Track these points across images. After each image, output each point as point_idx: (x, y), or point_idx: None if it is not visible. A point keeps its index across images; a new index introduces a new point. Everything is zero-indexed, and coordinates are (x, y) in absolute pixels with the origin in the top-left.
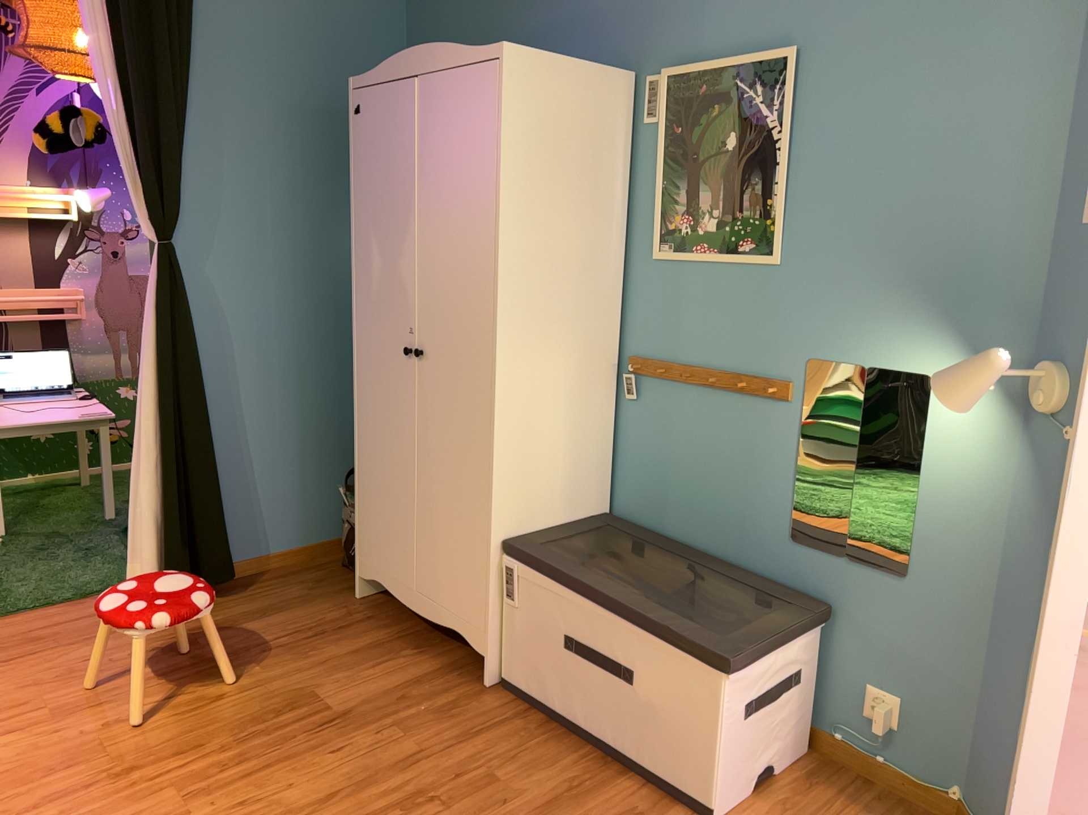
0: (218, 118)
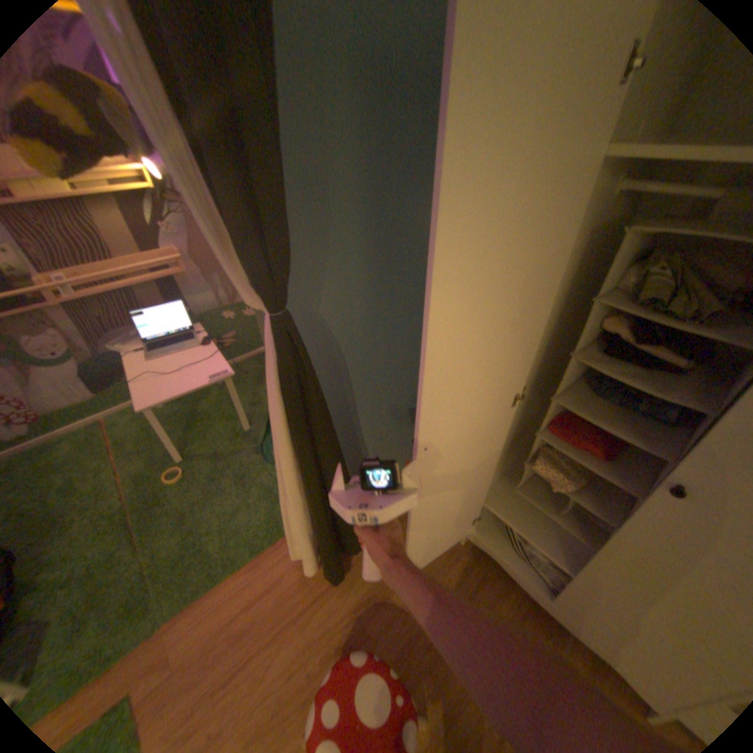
0: (316, 64)
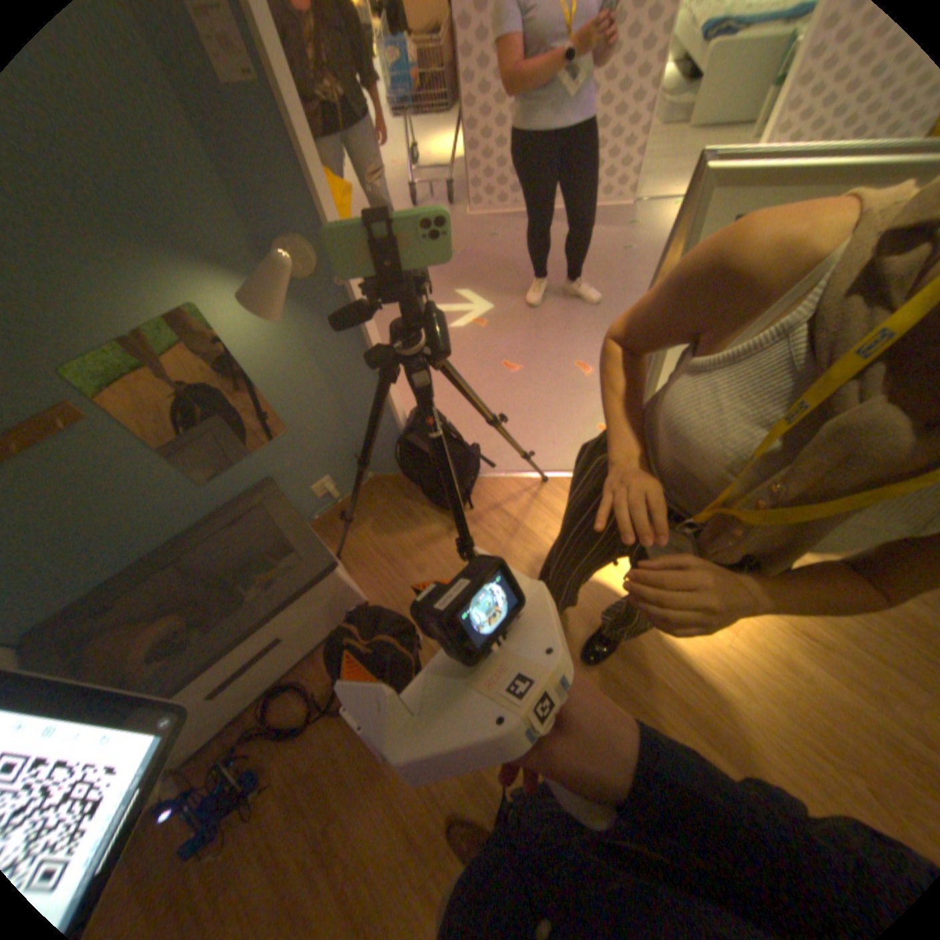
0: None
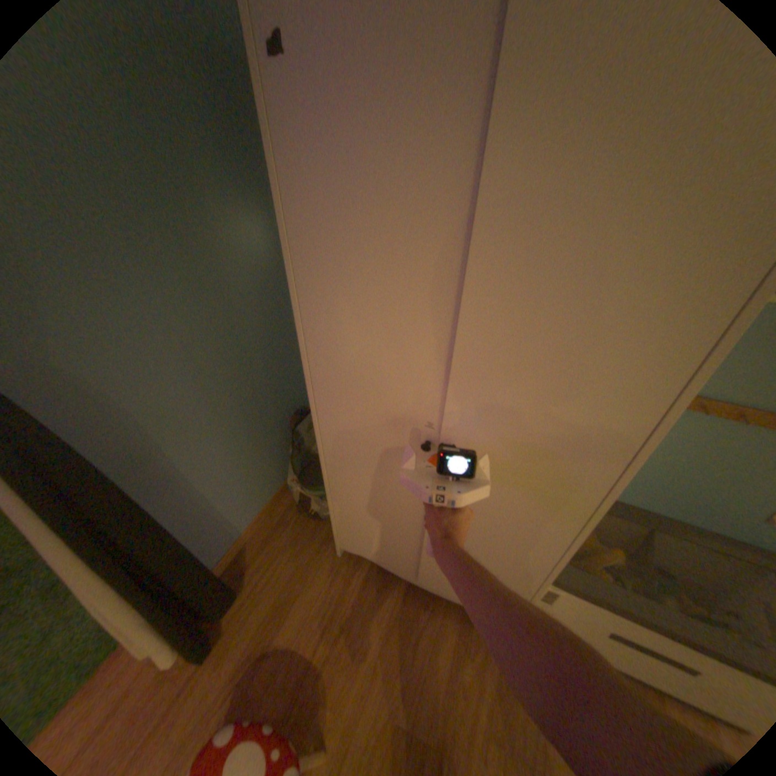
0: None
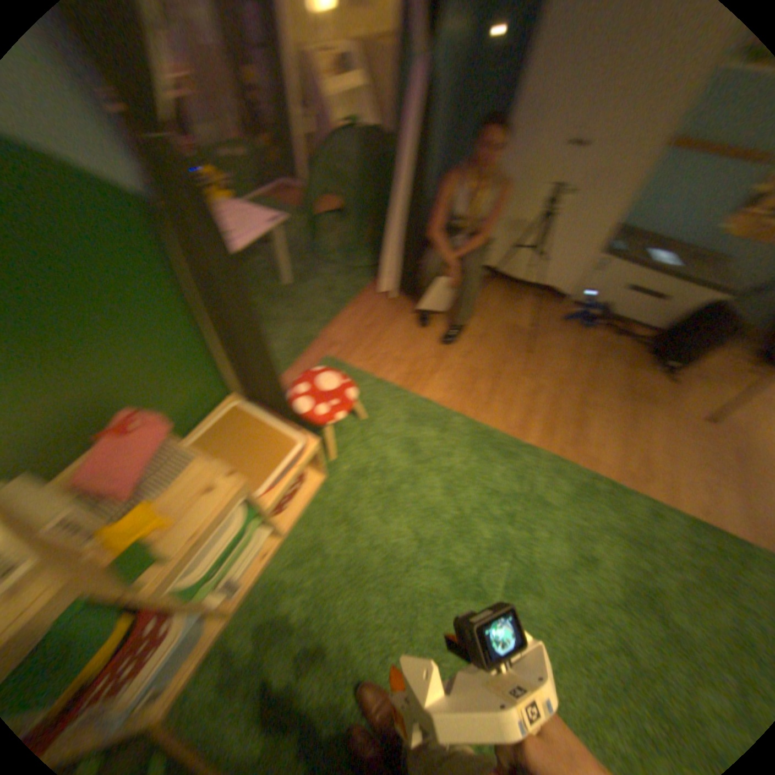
0: None
